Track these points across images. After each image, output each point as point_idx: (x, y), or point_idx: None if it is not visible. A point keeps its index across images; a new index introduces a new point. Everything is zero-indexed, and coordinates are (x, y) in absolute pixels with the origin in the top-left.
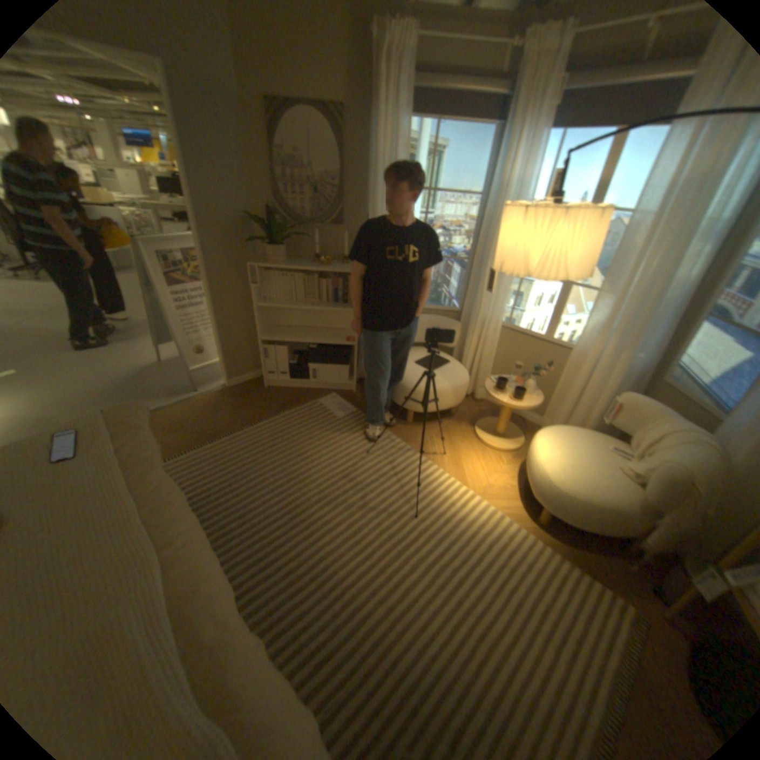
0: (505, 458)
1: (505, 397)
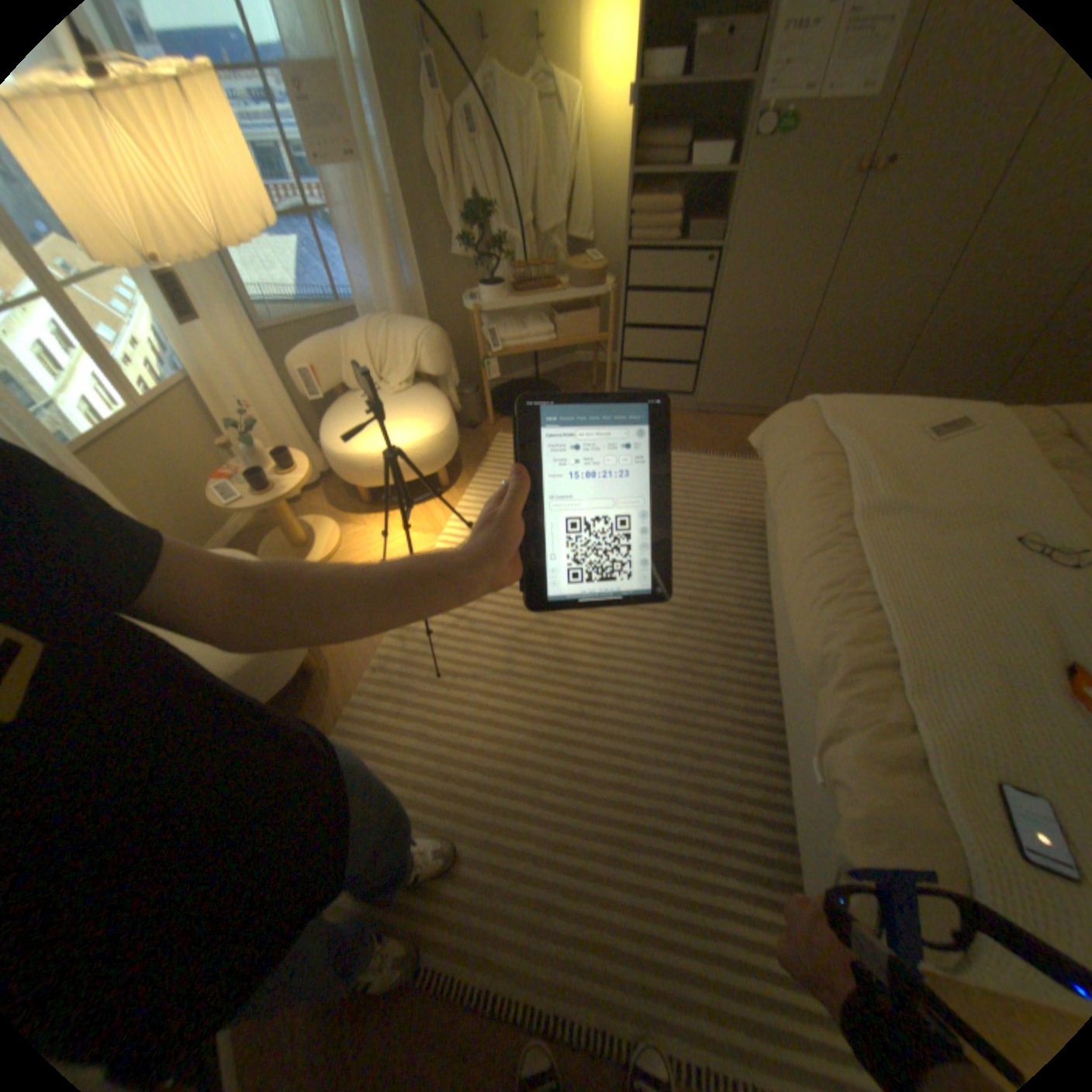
0: (352, 530)
1: (287, 479)
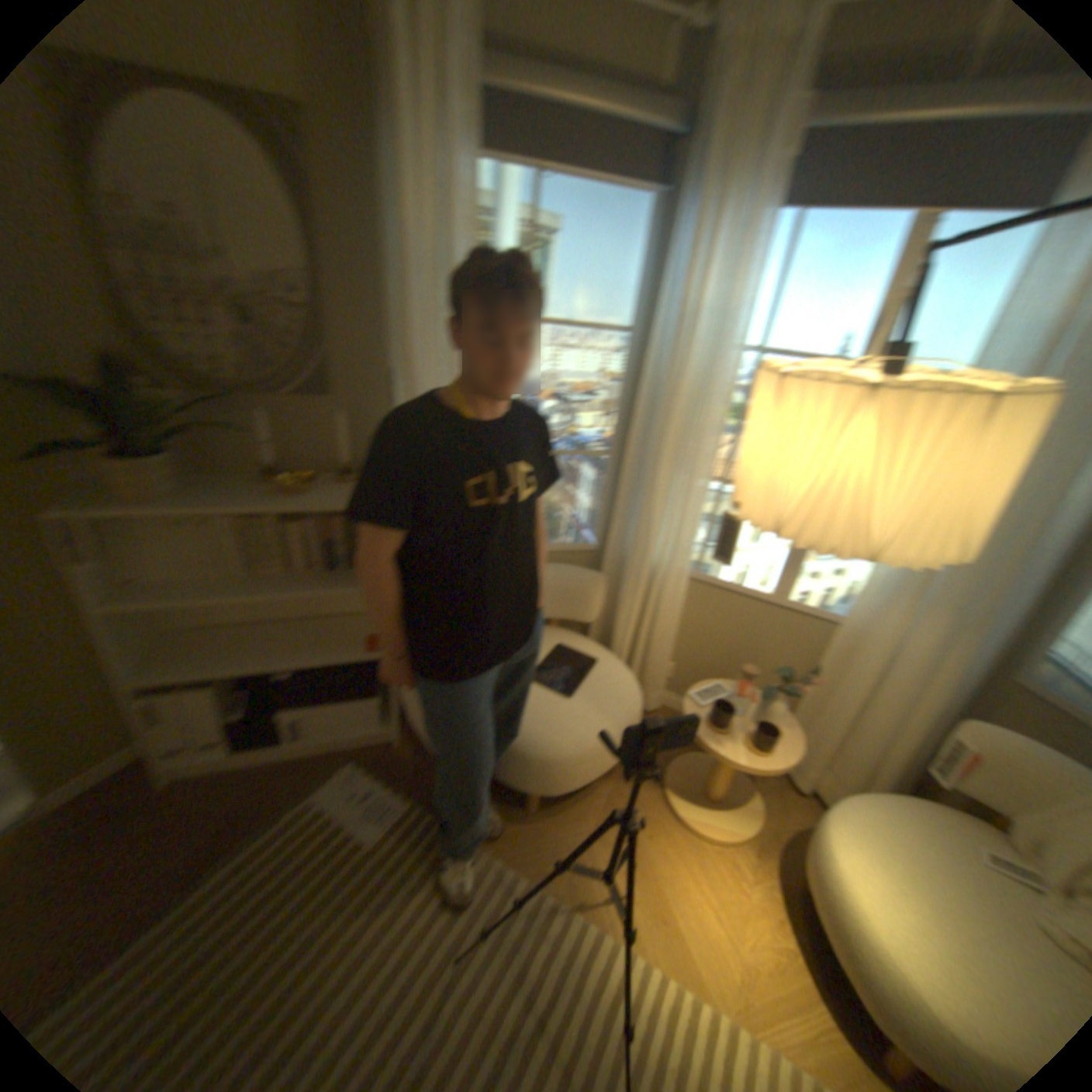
0: (748, 867)
1: (741, 749)
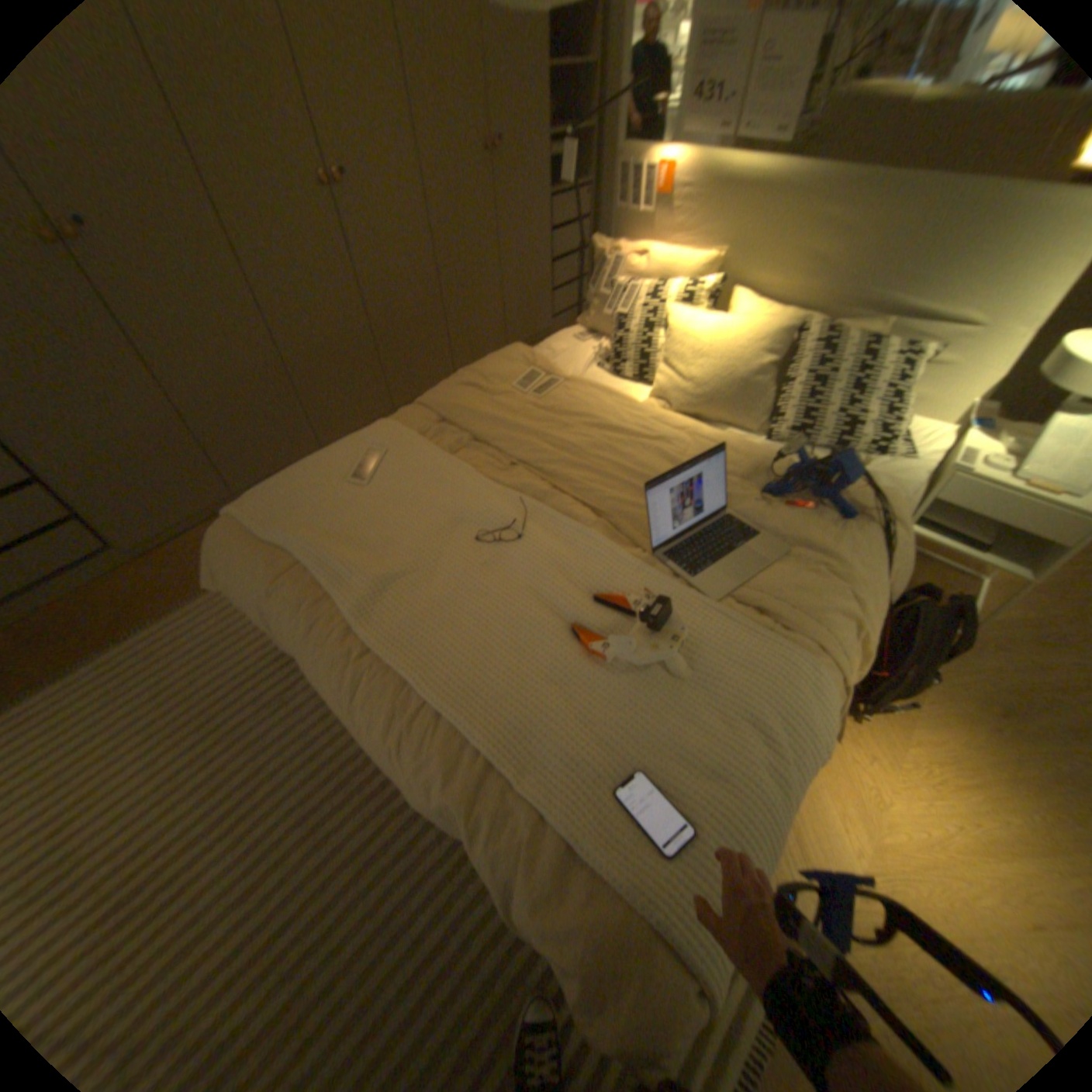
0: None
1: None
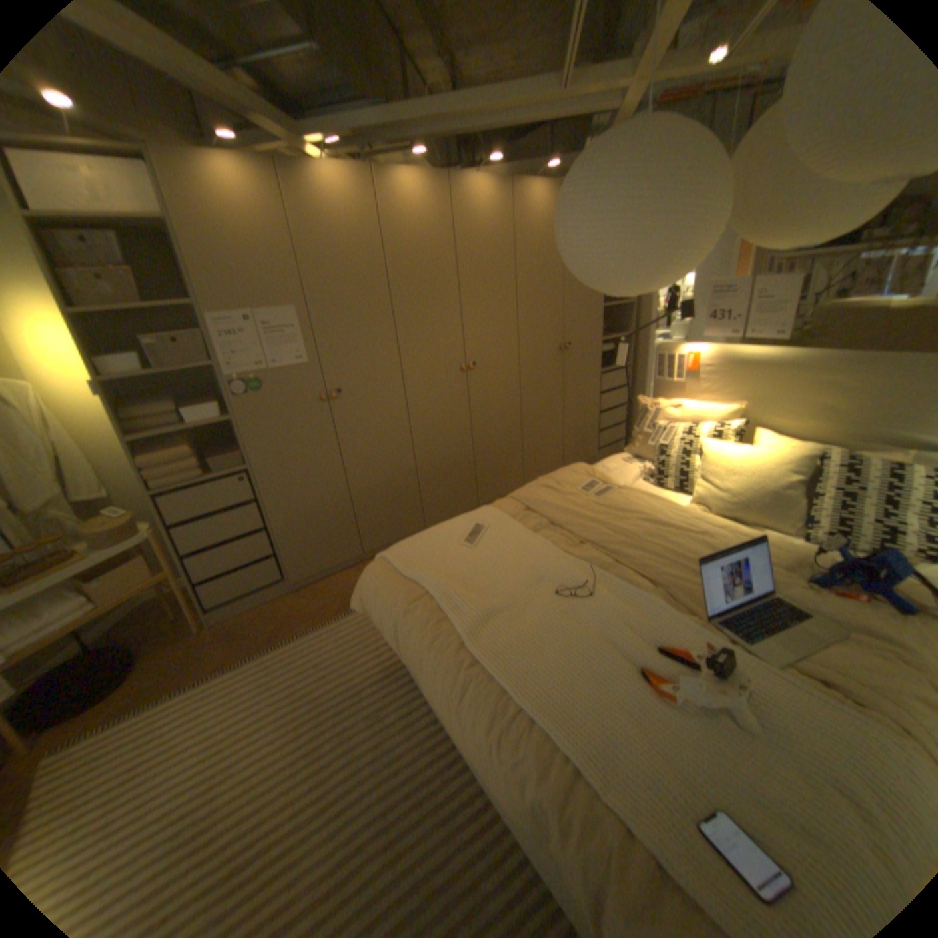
0: None
1: None
